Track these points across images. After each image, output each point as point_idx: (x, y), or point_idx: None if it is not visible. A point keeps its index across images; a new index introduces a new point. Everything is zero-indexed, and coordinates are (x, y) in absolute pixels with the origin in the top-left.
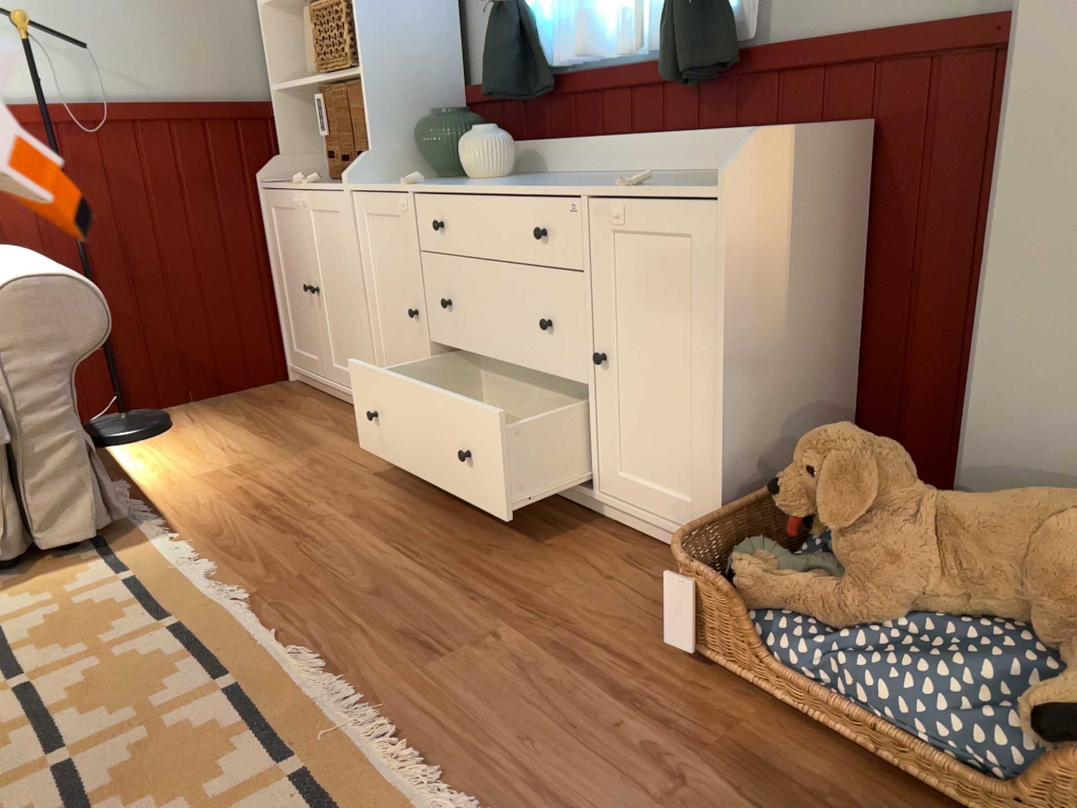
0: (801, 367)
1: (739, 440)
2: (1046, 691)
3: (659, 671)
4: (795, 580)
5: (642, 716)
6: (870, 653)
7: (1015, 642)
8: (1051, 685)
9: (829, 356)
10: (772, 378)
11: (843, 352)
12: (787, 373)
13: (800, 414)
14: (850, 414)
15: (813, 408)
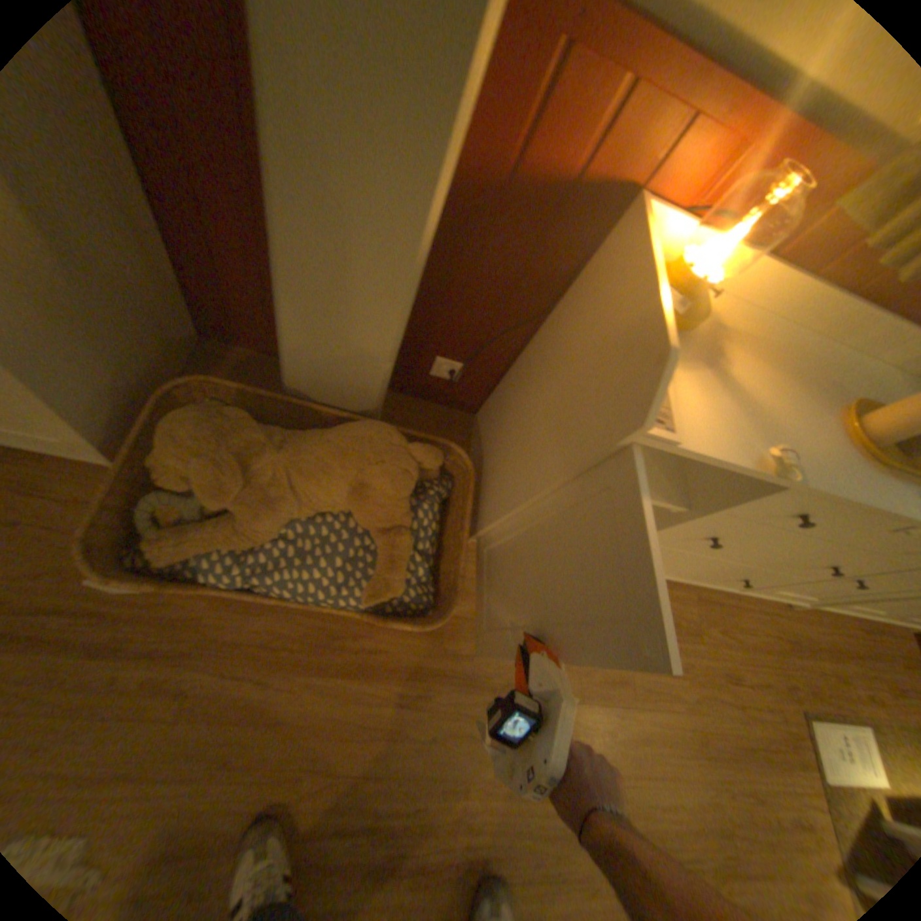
0: (113, 293)
1: (85, 404)
2: (373, 593)
3: (121, 610)
4: (203, 537)
5: (128, 662)
6: (272, 571)
7: (349, 533)
8: (375, 586)
9: (137, 259)
10: (87, 330)
11: (148, 245)
12: (100, 311)
13: (132, 328)
14: (177, 285)
15: (143, 311)
